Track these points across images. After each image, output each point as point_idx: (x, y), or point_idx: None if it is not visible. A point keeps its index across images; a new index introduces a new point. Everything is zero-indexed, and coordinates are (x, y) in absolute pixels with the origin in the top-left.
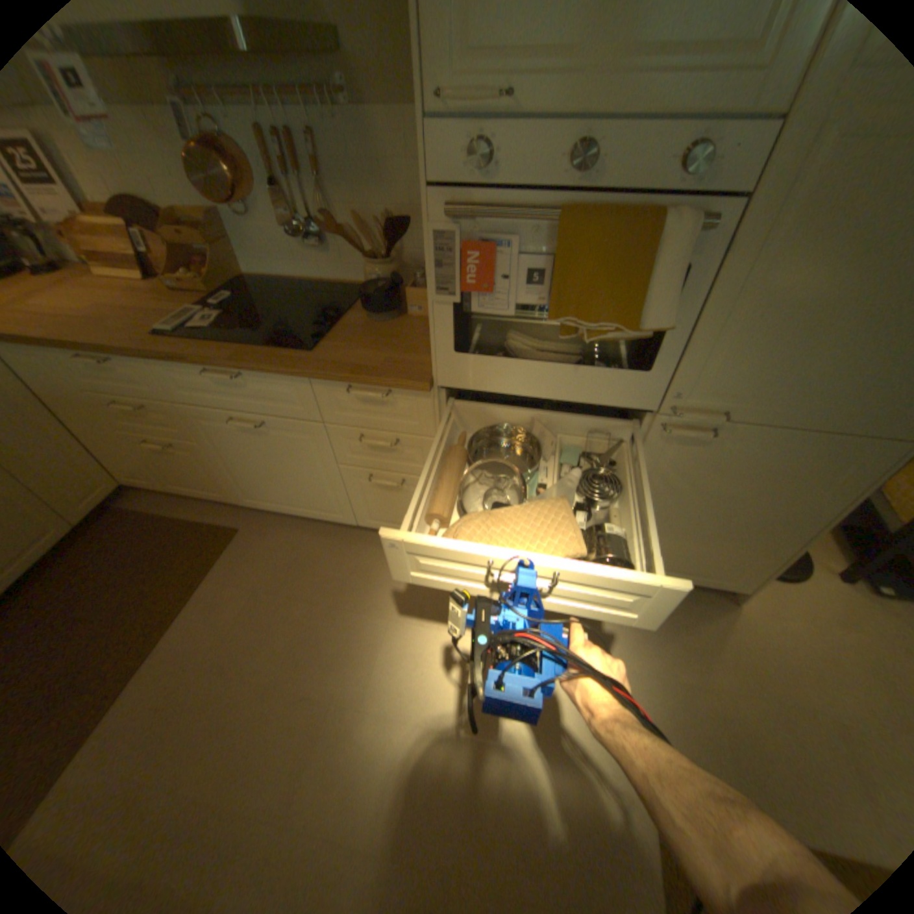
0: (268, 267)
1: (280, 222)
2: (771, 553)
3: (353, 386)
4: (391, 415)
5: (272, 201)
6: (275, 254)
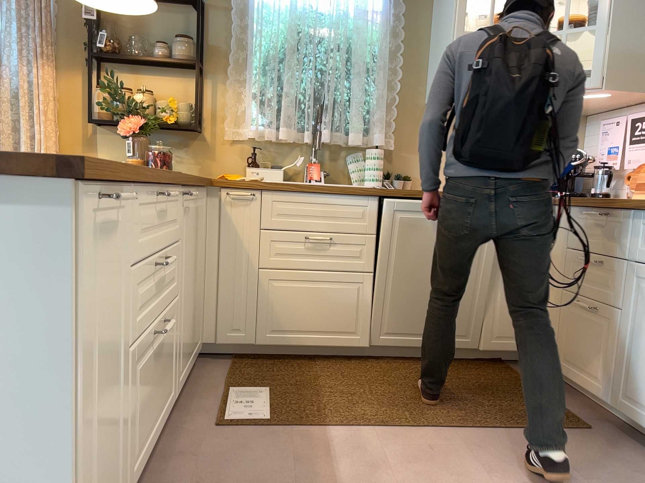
0: None
1: None
2: None
3: None
4: None
5: None
6: None
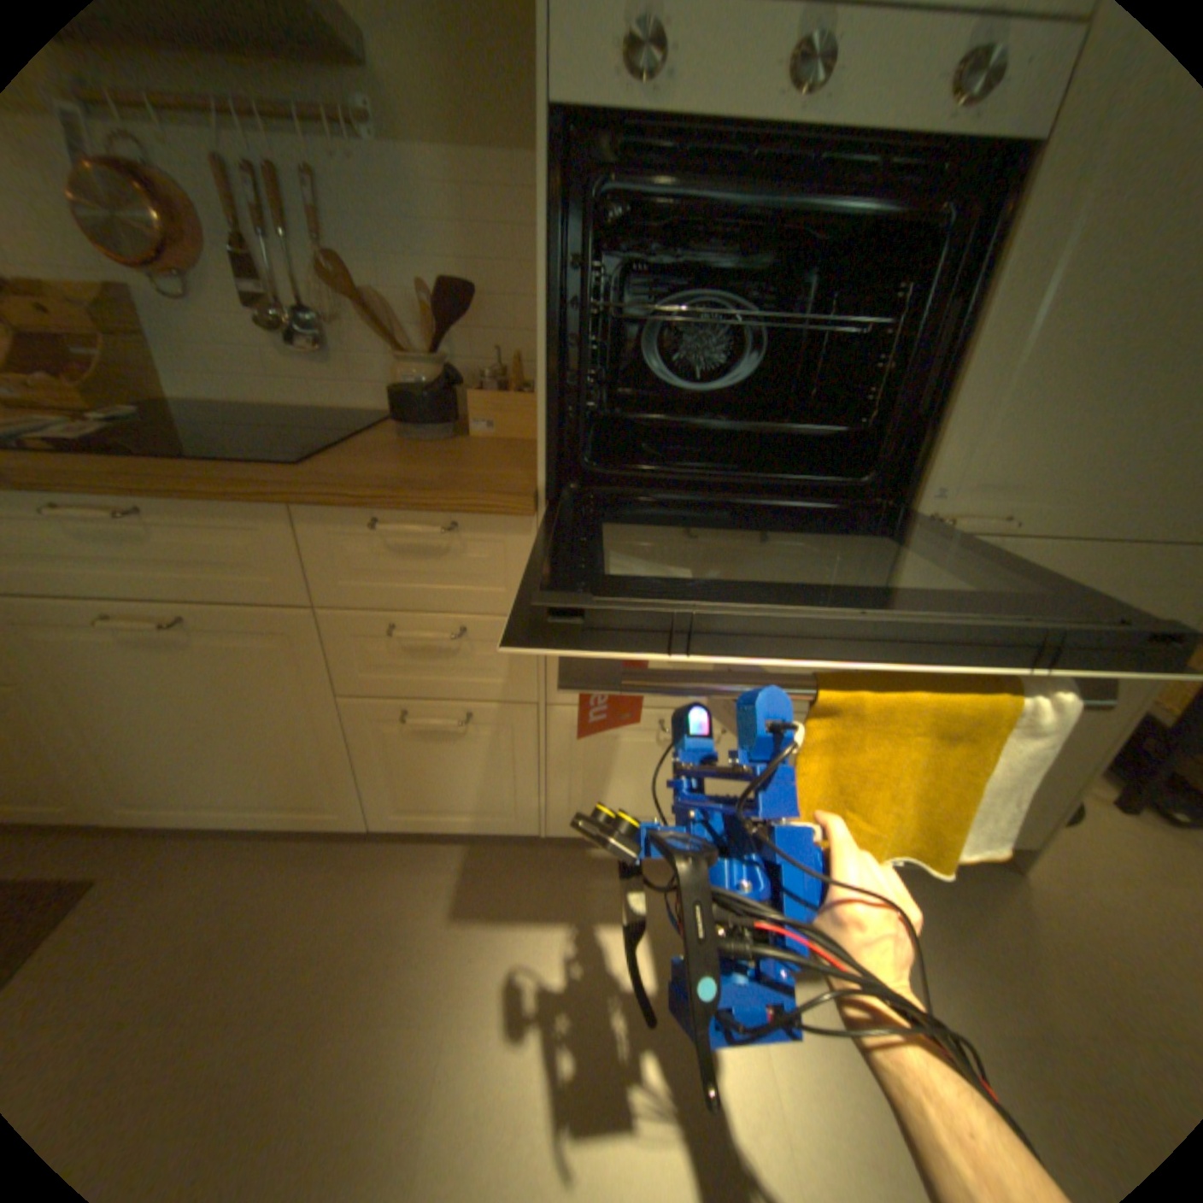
0: (219, 387)
1: (249, 312)
2: (1067, 766)
3: (382, 519)
4: (453, 575)
5: (236, 274)
6: (234, 366)
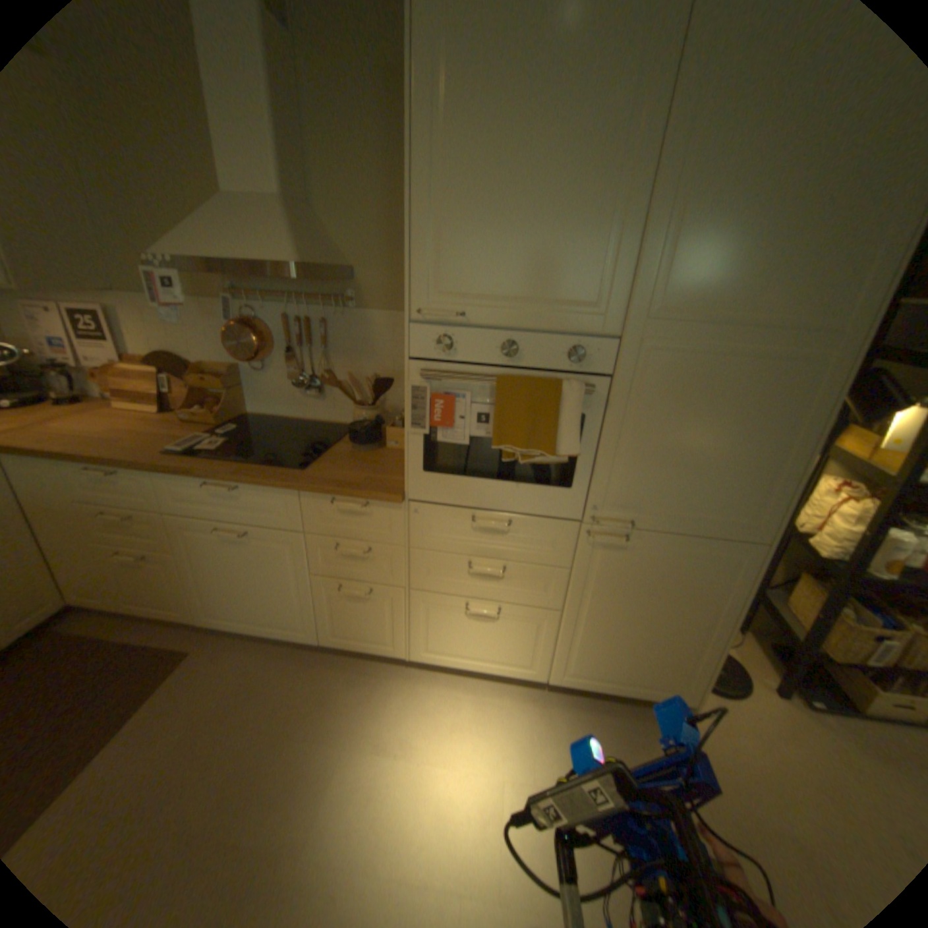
0: (272, 408)
1: (290, 377)
2: (701, 657)
3: (336, 498)
4: (366, 524)
5: (287, 362)
6: (280, 400)
